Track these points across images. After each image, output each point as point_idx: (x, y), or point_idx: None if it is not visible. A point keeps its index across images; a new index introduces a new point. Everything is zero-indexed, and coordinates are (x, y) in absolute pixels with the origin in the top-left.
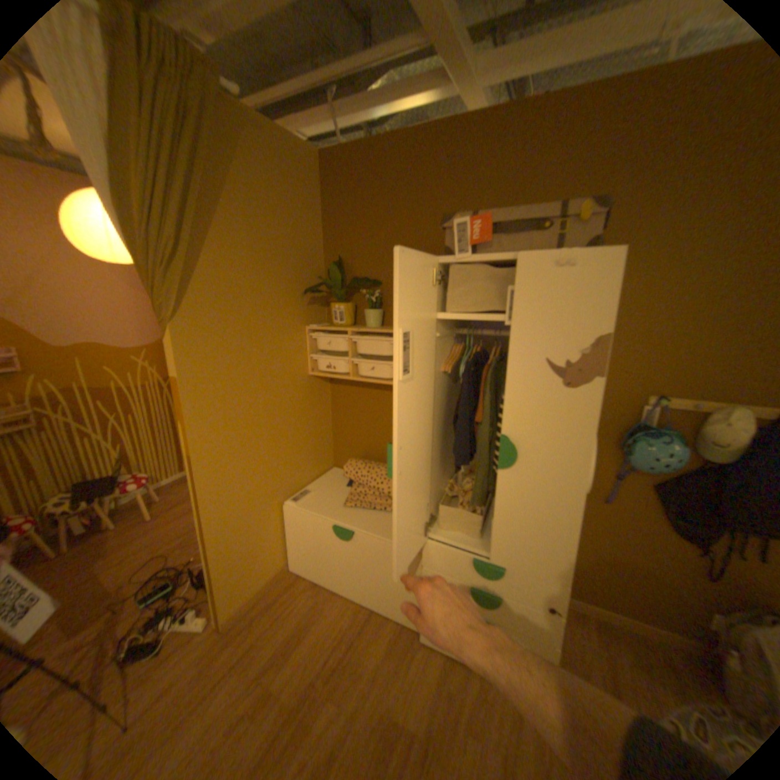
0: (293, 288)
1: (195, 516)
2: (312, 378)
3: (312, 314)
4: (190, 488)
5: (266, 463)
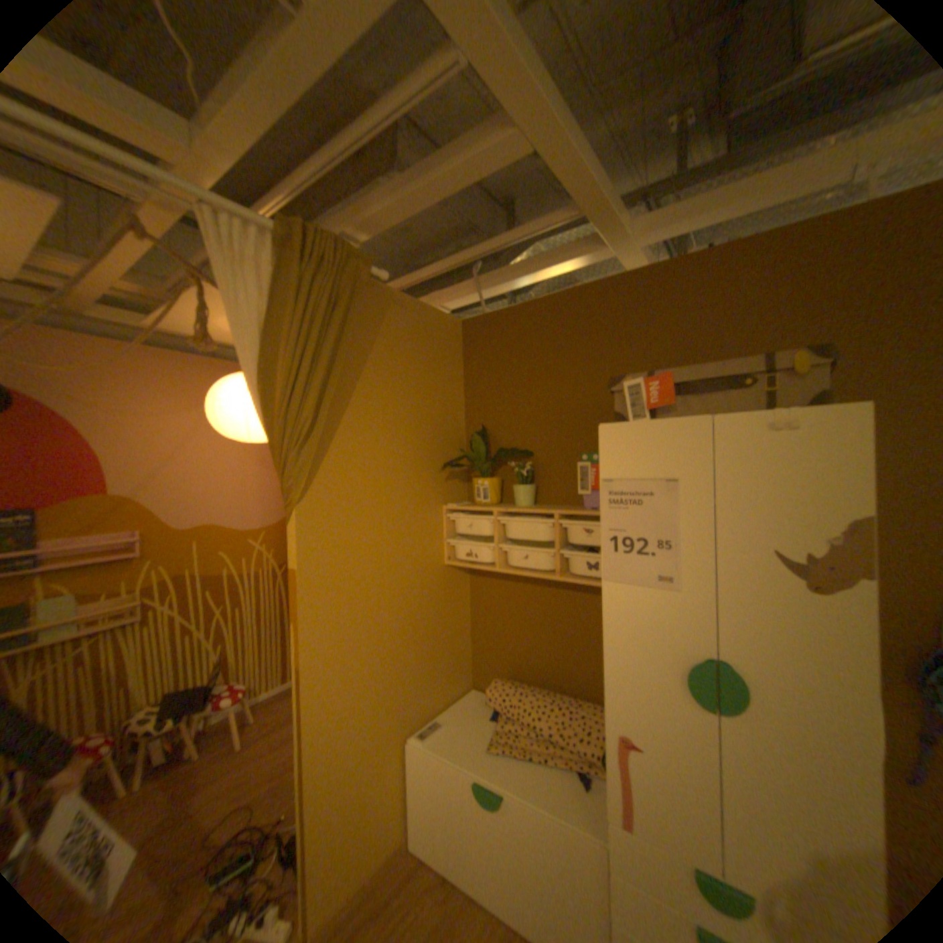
0: (431, 462)
1: (296, 755)
2: (448, 568)
3: (450, 491)
4: (294, 713)
5: (388, 682)
